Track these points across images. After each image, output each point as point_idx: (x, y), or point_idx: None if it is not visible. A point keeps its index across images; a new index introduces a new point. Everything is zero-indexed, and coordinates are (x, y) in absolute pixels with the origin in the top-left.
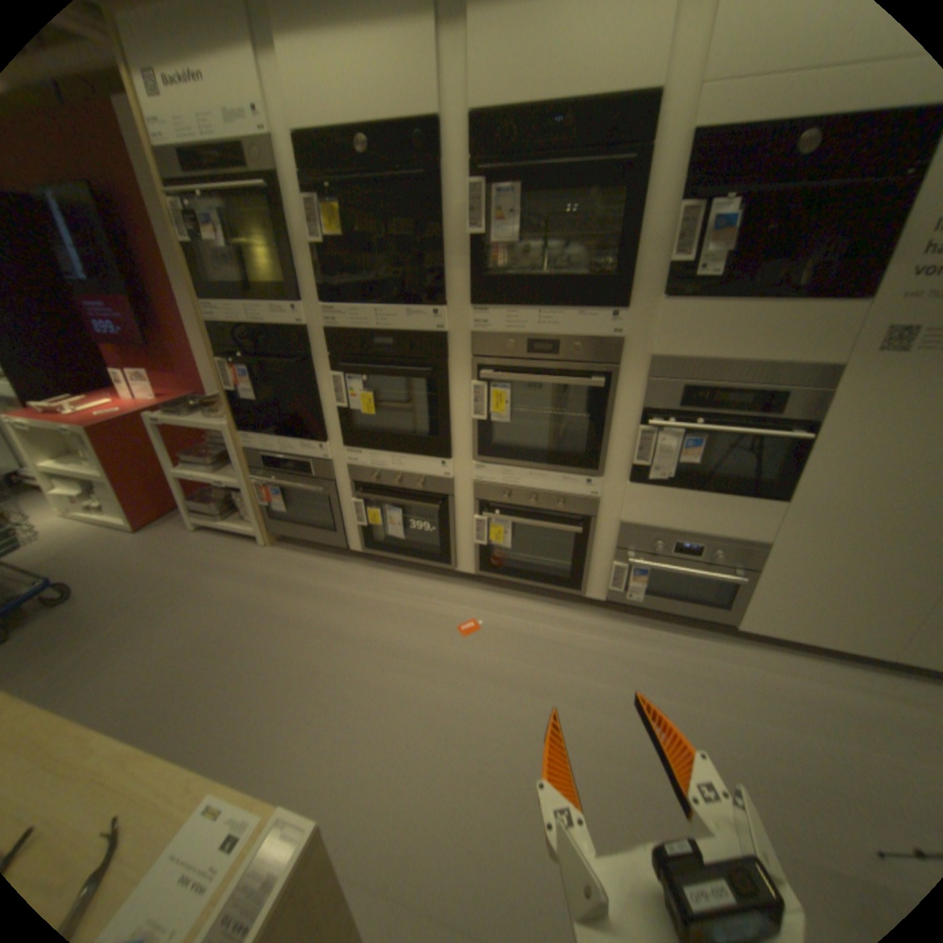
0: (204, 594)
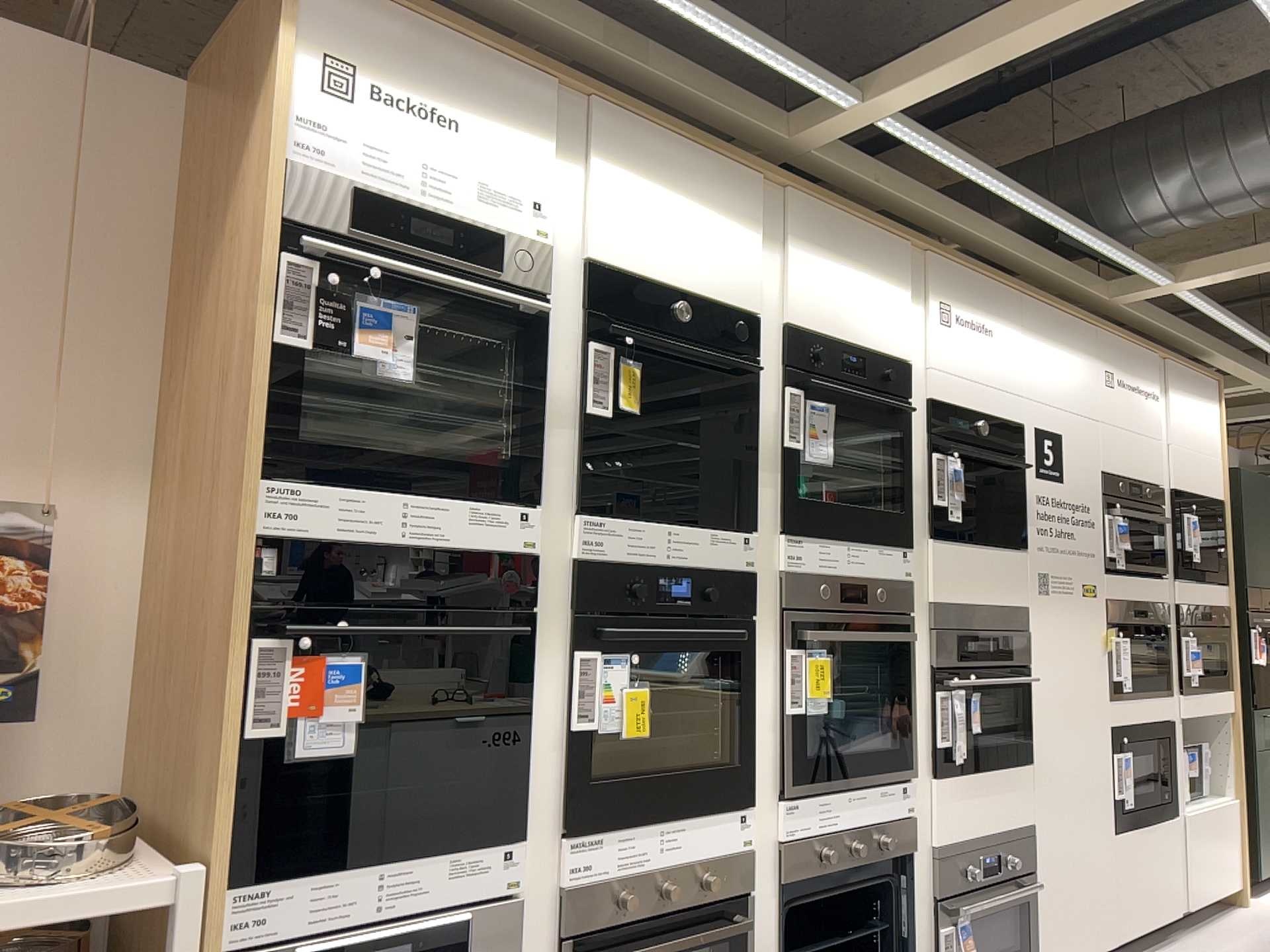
0: None
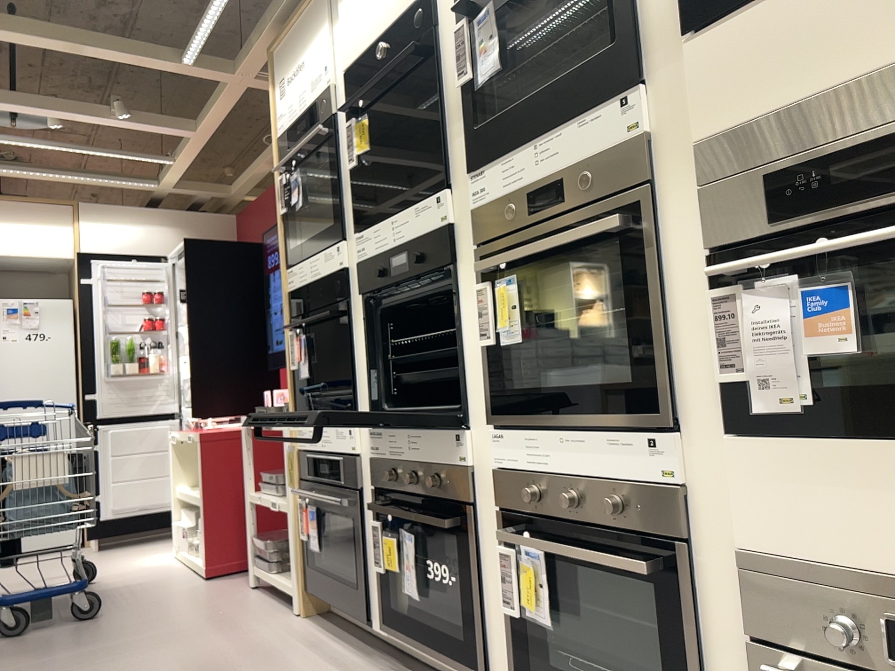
0: (190, 643)
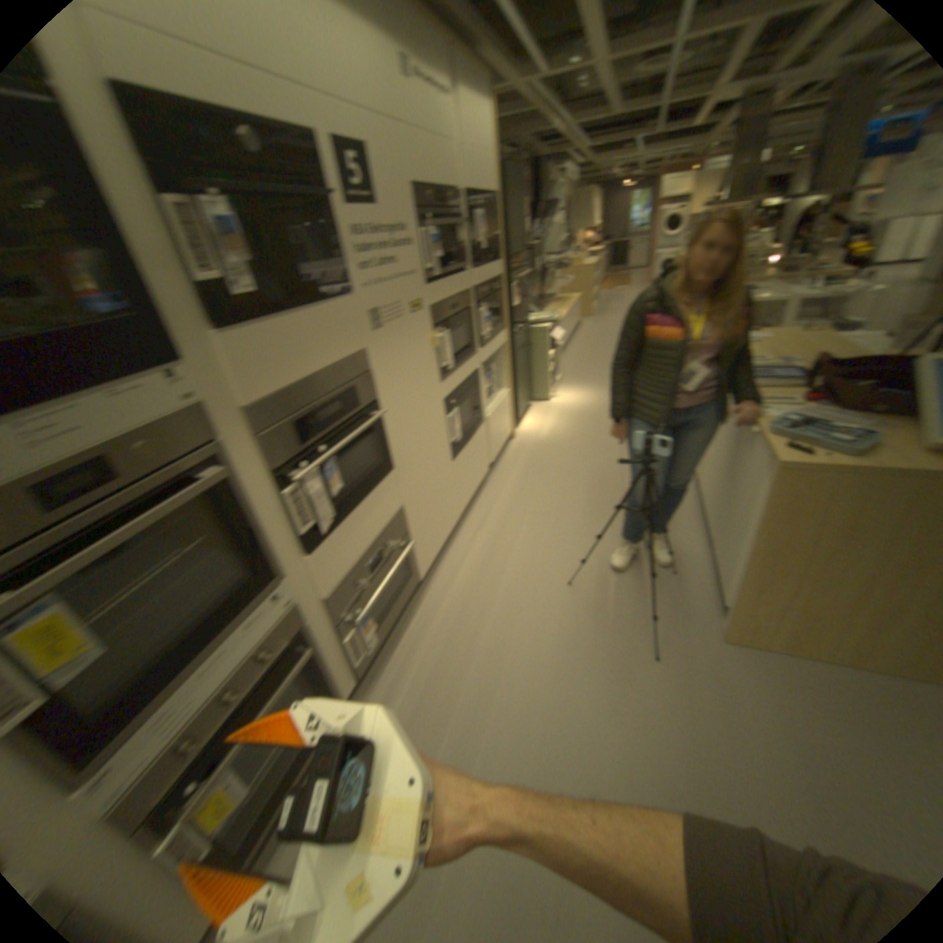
0: None
